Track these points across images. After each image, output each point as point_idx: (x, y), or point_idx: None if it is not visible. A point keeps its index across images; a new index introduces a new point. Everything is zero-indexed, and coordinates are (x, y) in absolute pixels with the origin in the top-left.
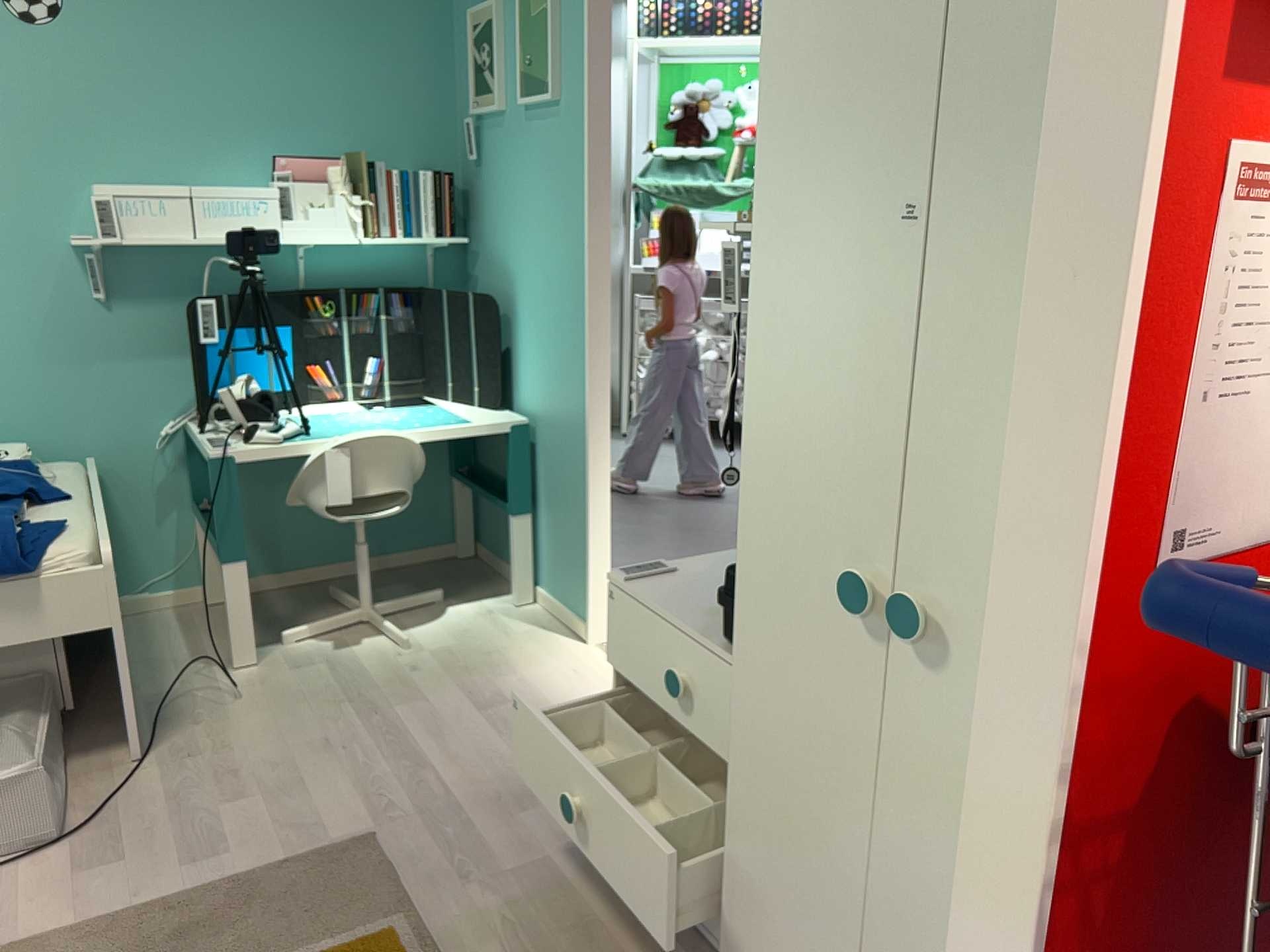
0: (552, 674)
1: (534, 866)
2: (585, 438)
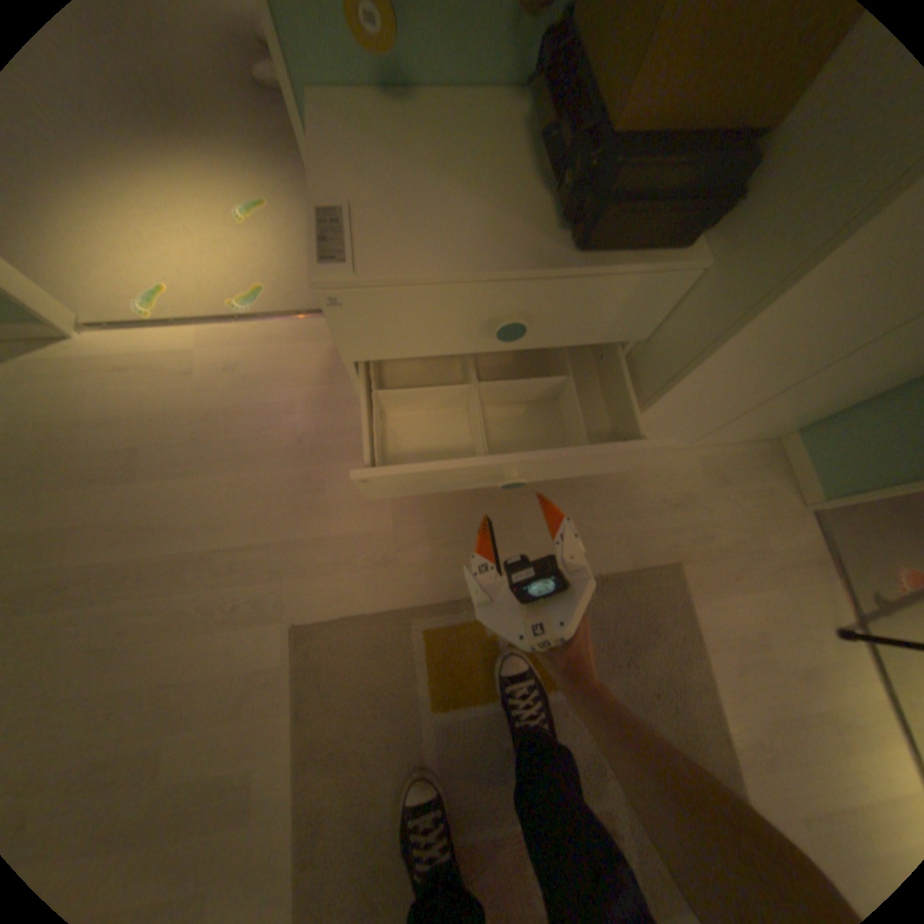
0: (104, 392)
1: (394, 506)
2: None
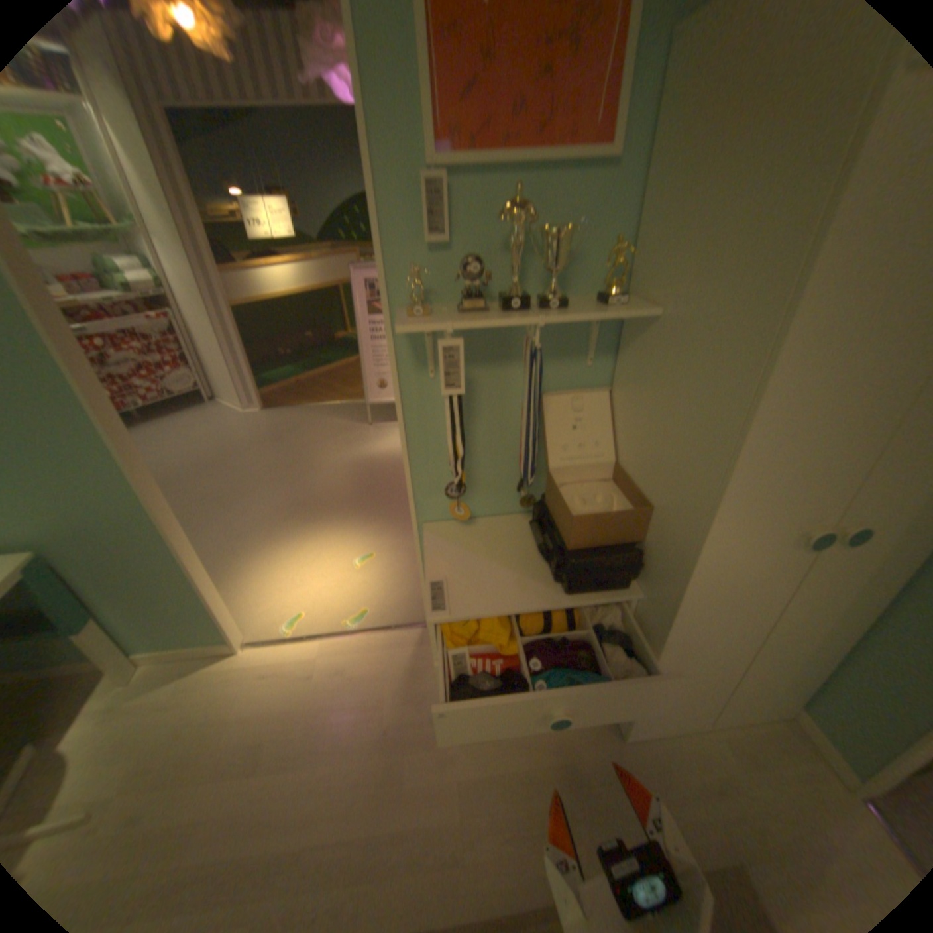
0: (250, 694)
1: (461, 796)
2: (155, 533)
